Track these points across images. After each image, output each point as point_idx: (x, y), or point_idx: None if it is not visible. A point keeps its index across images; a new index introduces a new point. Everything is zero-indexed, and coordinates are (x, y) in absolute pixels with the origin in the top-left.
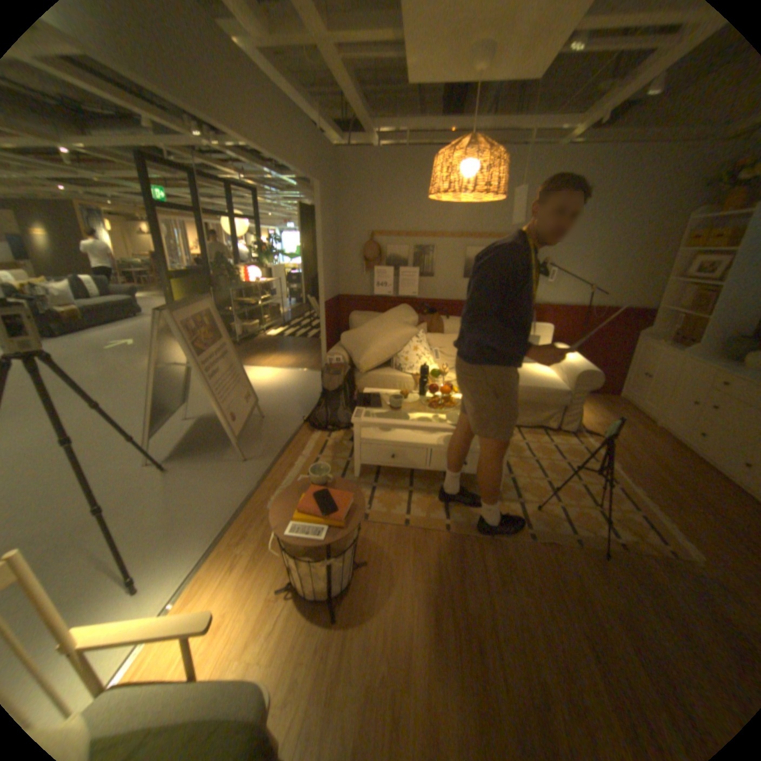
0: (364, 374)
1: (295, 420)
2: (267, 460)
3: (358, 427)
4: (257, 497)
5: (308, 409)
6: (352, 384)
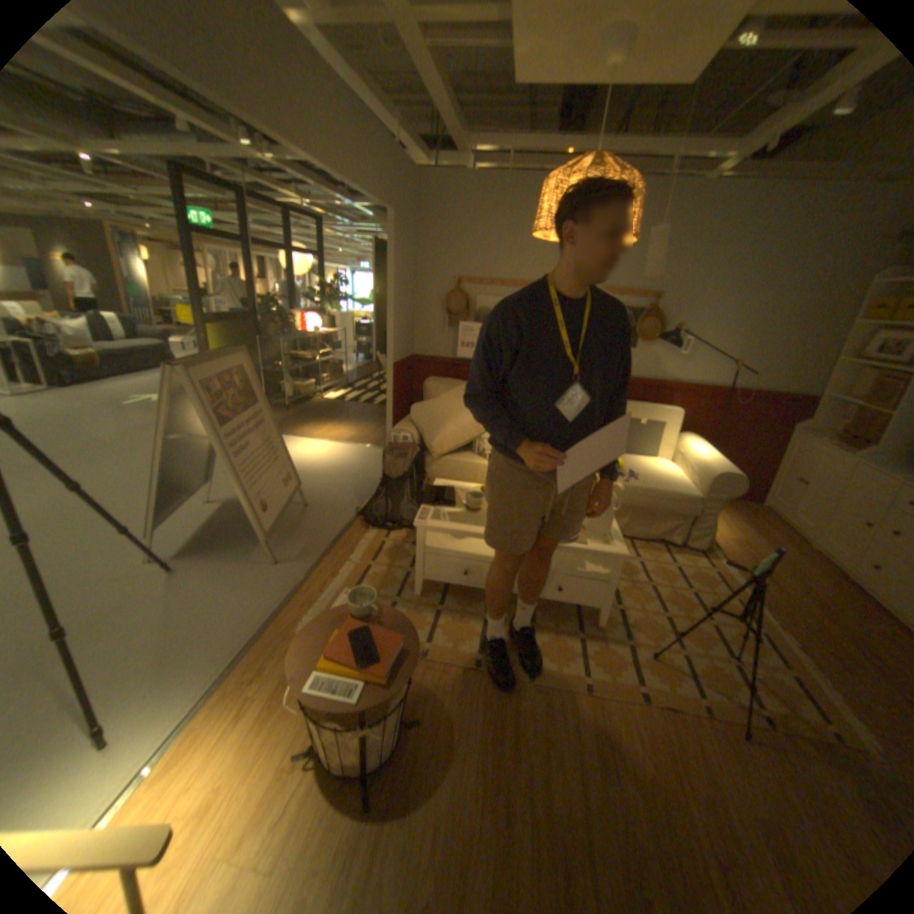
0: (438, 458)
1: (346, 512)
2: (305, 564)
3: (423, 532)
4: (285, 615)
5: (364, 498)
6: (422, 470)
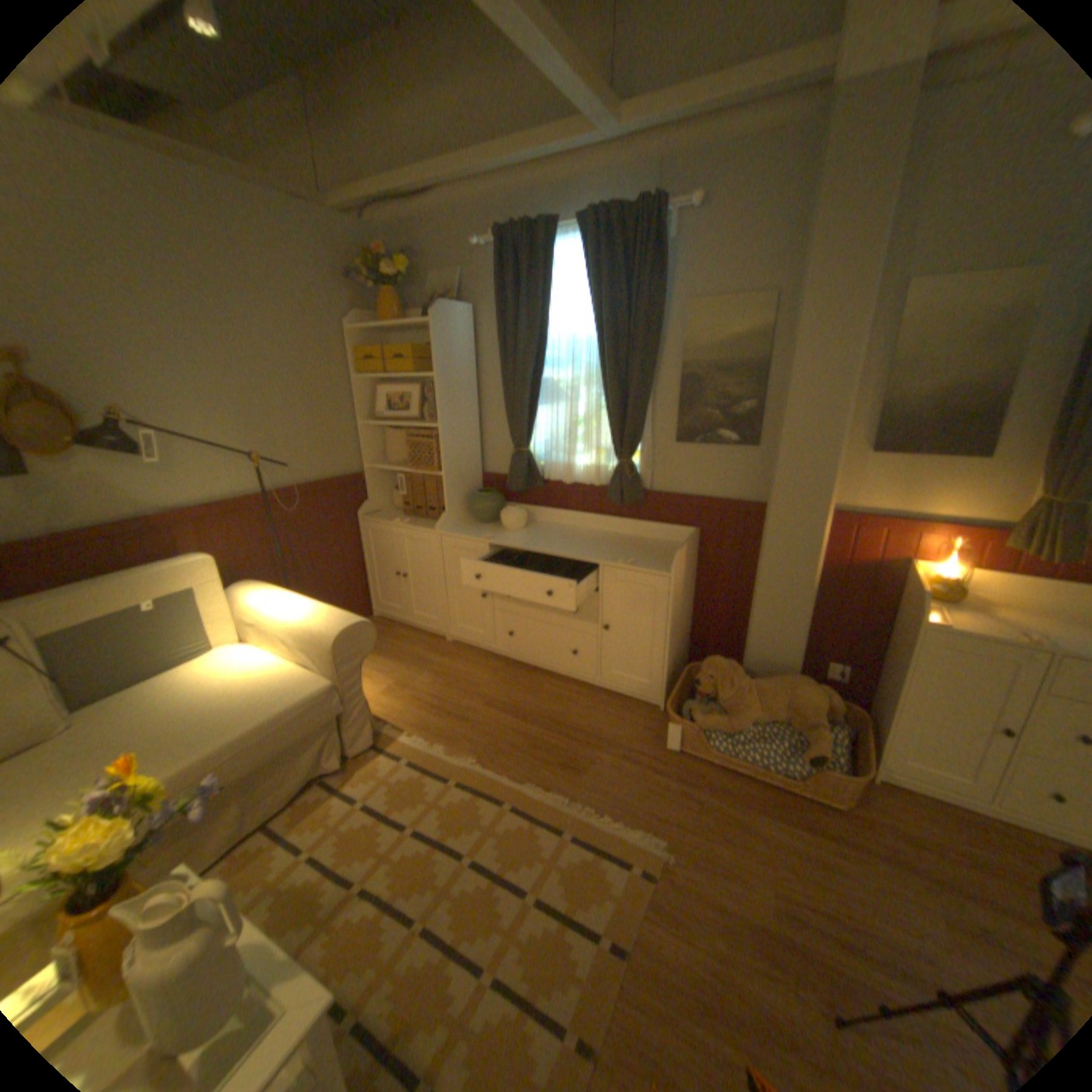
0: None
1: None
2: None
3: None
4: None
5: None
6: None
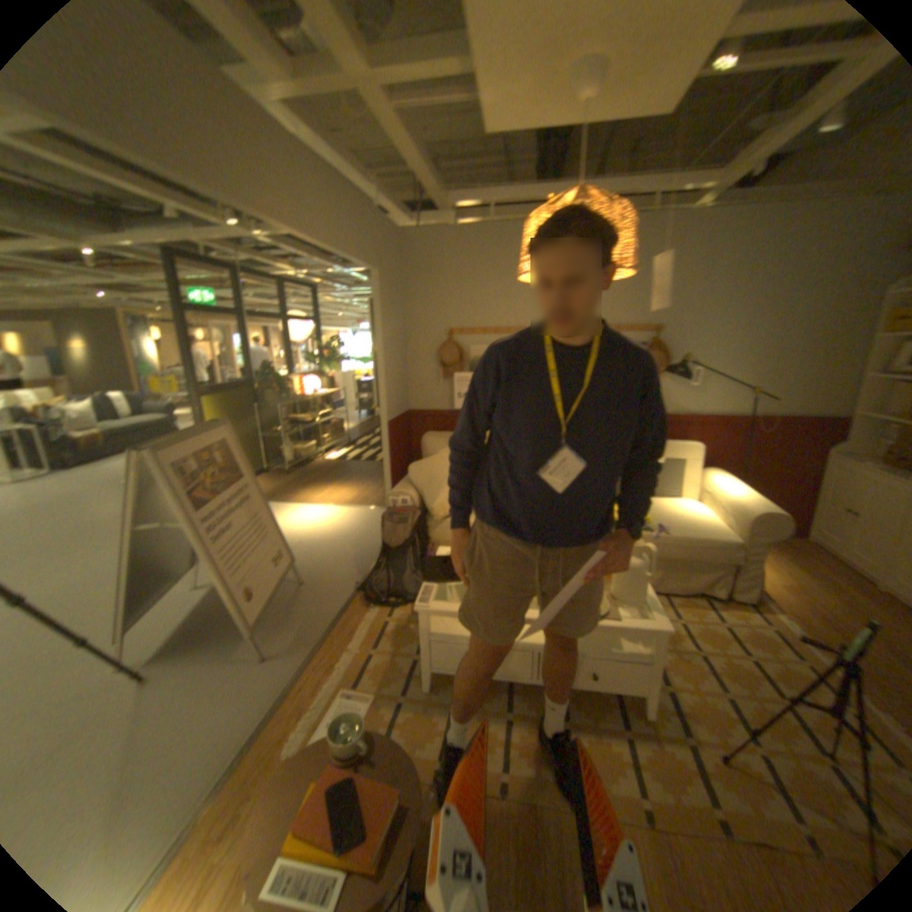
0: (441, 521)
1: (345, 588)
2: (296, 660)
3: (425, 618)
4: (269, 733)
5: (365, 569)
6: (424, 535)
